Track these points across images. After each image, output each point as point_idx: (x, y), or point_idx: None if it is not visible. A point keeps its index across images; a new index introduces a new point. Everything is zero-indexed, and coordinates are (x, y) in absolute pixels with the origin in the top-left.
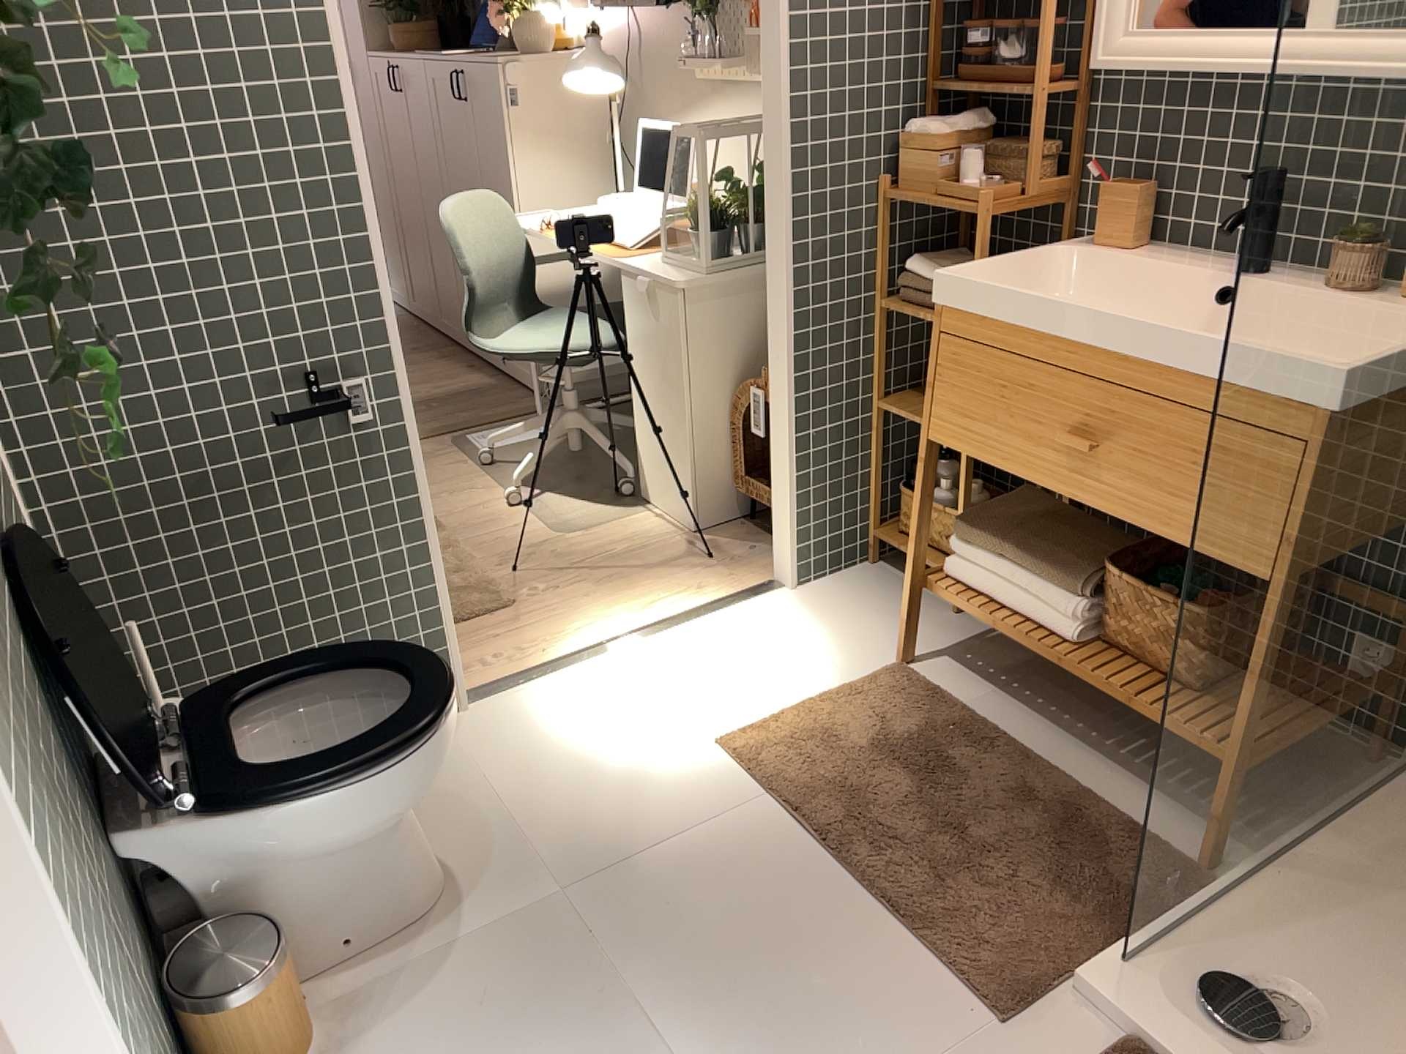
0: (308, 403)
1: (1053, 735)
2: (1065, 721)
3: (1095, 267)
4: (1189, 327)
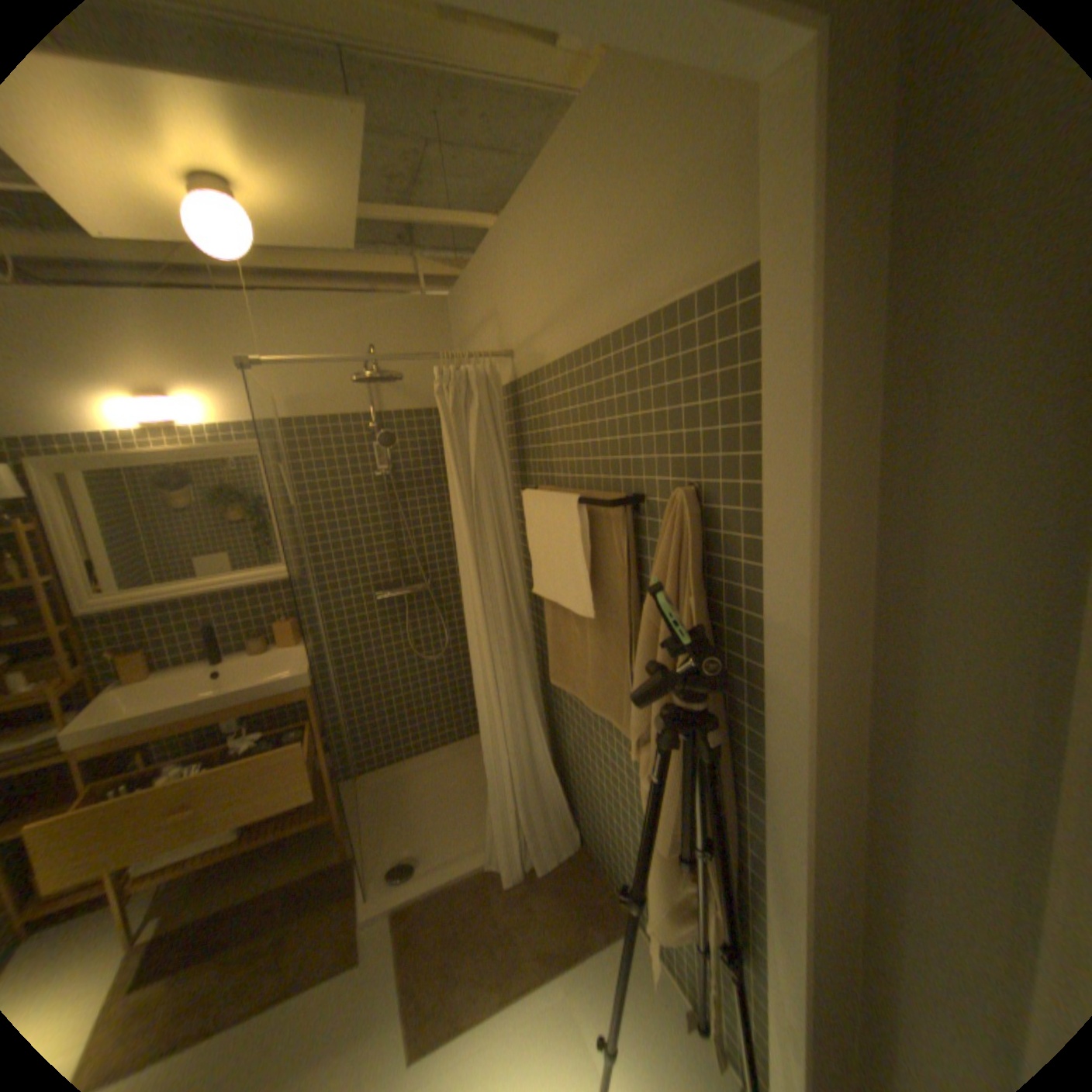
0: None
1: (243, 888)
2: (239, 880)
3: (128, 693)
4: (199, 693)
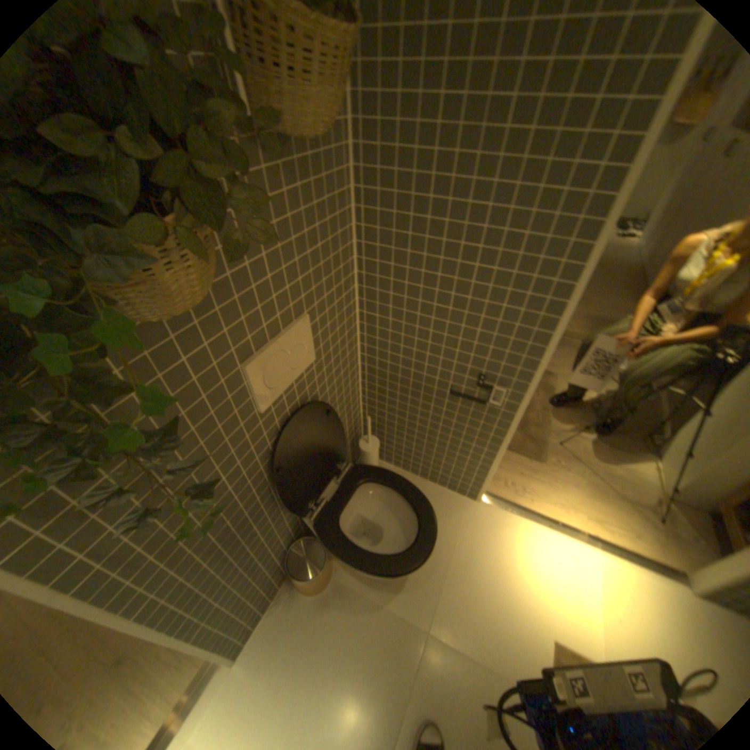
0: (474, 381)
1: None
2: None
3: None
4: None
